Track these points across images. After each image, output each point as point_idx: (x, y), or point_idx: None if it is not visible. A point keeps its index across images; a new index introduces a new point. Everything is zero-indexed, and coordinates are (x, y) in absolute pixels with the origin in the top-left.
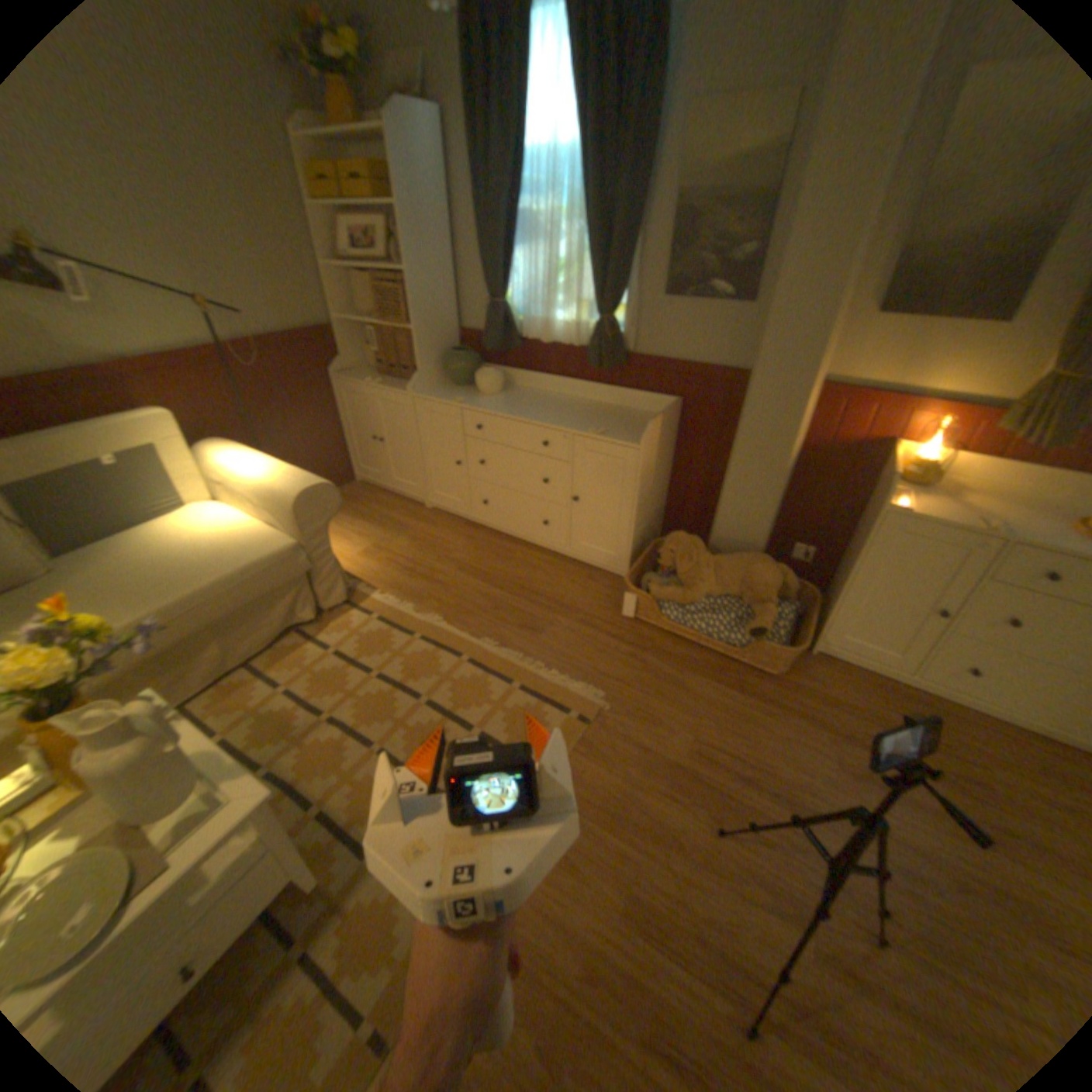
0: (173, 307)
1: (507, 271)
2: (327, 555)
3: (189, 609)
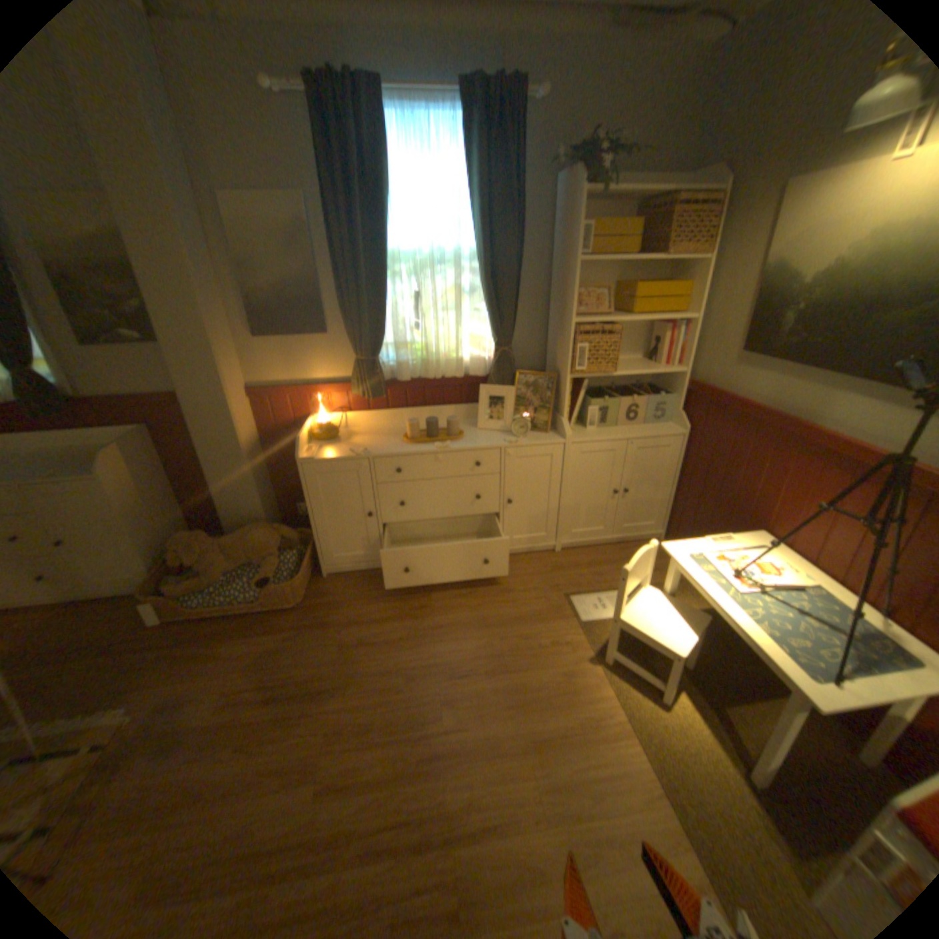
0: None
1: None
2: None
3: None
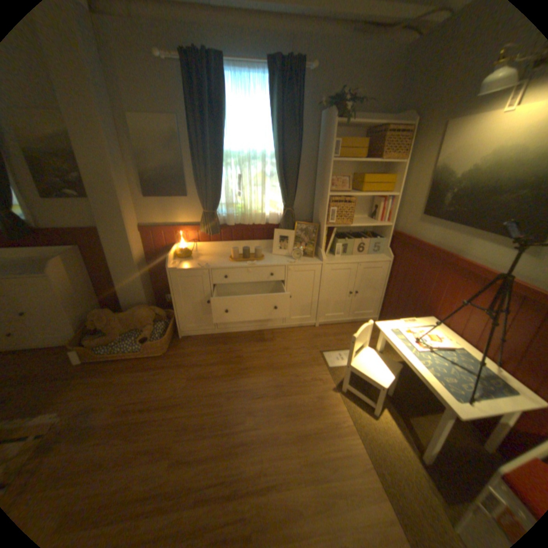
0: None
1: None
2: None
3: None
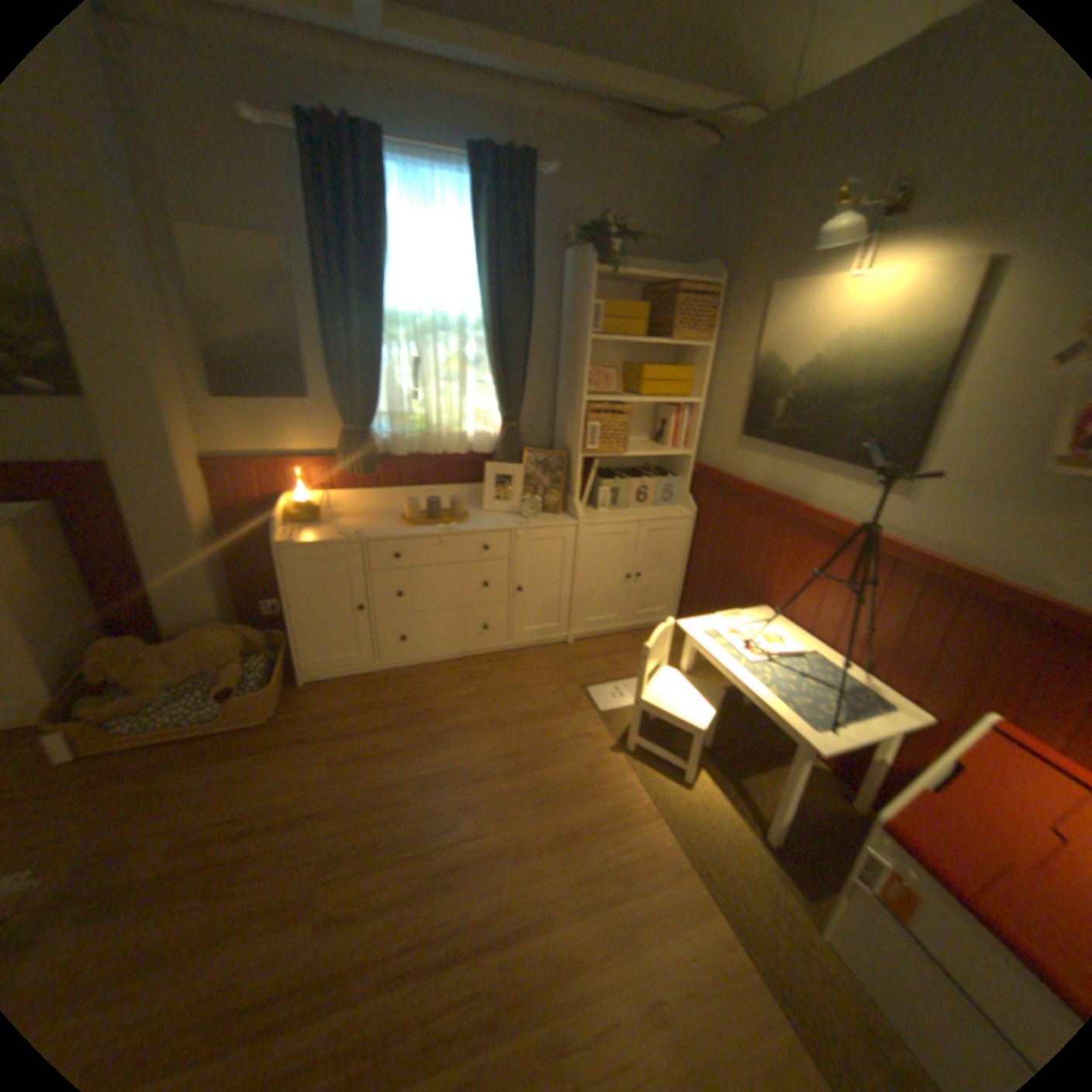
0: None
1: None
2: None
3: None
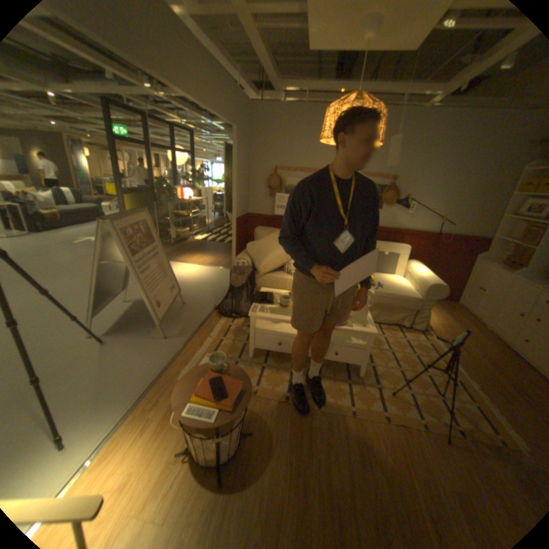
0: (433, 219)
1: None
2: (428, 311)
3: (380, 296)
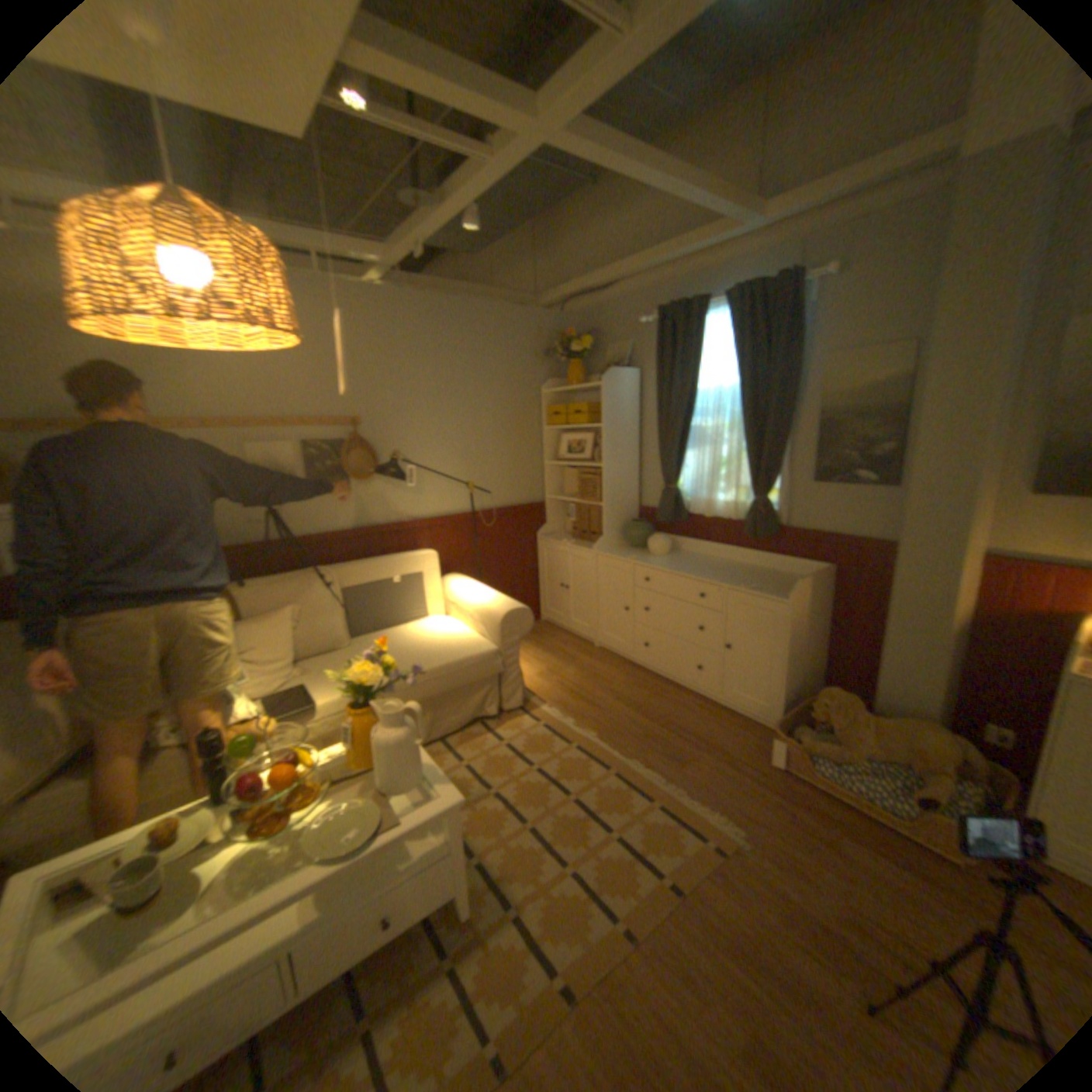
0: (455, 490)
1: (680, 466)
2: (516, 665)
3: (425, 681)
